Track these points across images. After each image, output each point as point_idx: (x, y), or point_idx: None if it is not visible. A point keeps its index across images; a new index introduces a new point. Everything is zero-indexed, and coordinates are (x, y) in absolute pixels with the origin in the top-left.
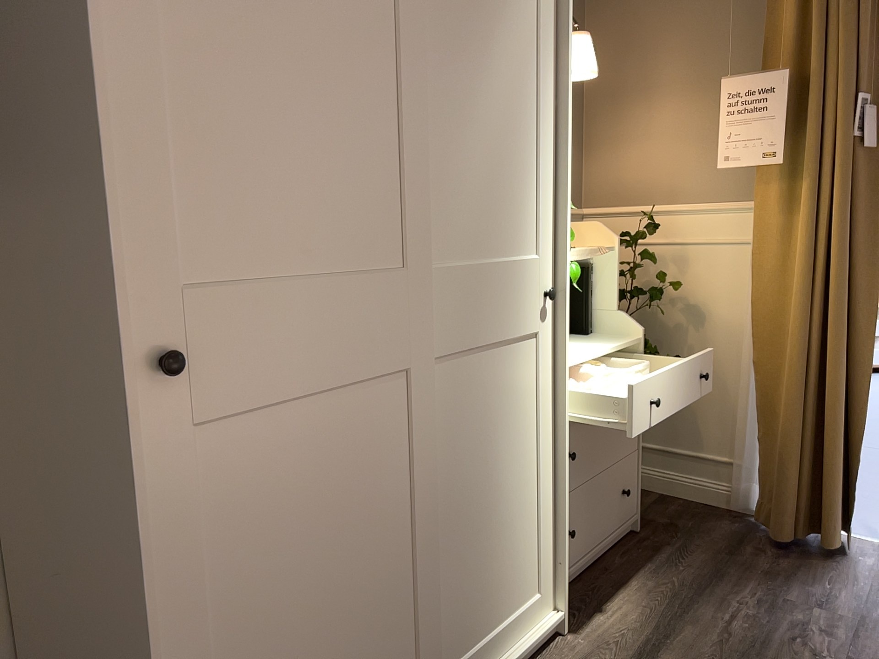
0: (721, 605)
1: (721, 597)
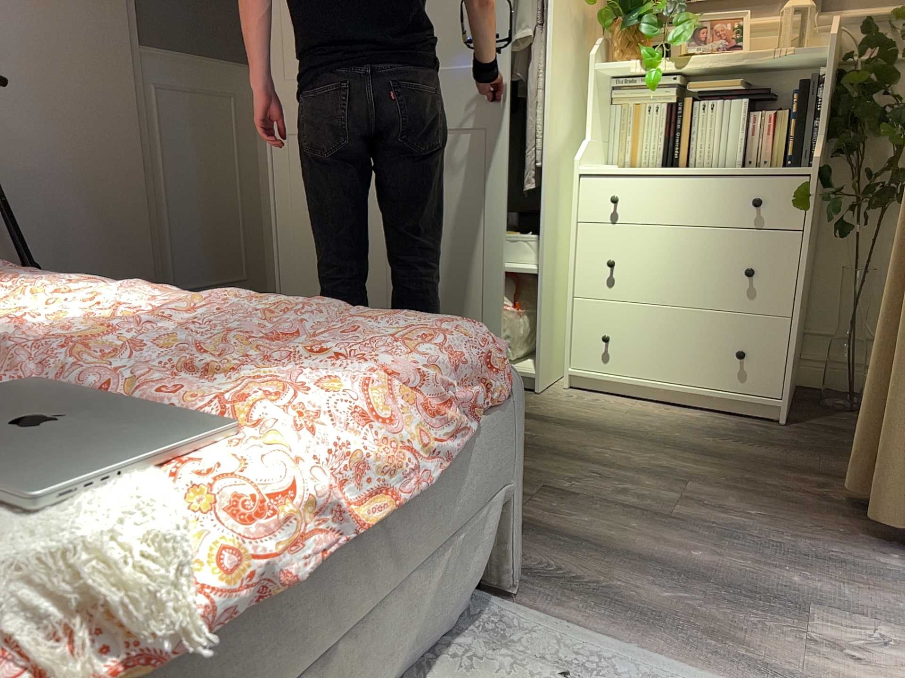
0: (641, 451)
1: (660, 453)
